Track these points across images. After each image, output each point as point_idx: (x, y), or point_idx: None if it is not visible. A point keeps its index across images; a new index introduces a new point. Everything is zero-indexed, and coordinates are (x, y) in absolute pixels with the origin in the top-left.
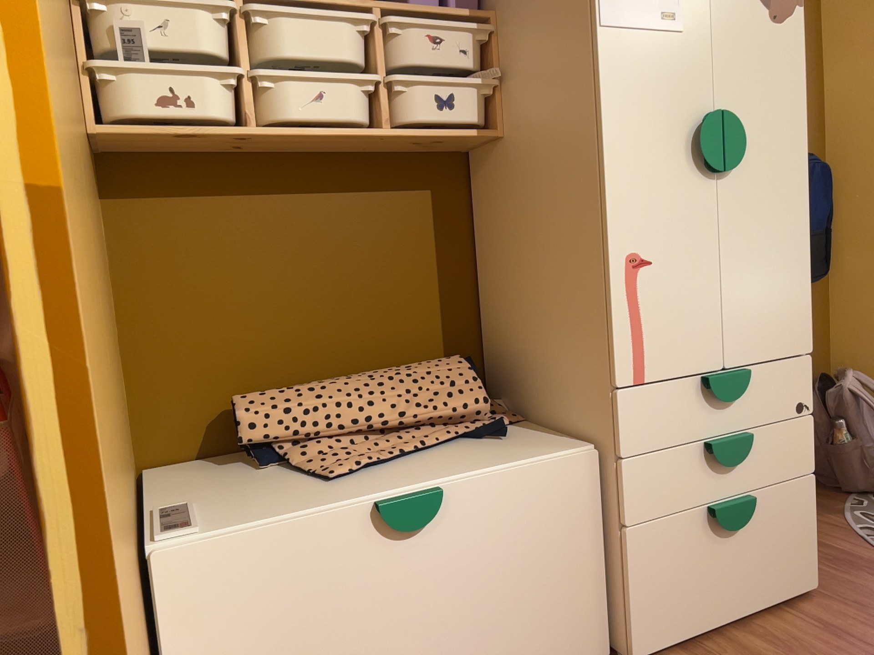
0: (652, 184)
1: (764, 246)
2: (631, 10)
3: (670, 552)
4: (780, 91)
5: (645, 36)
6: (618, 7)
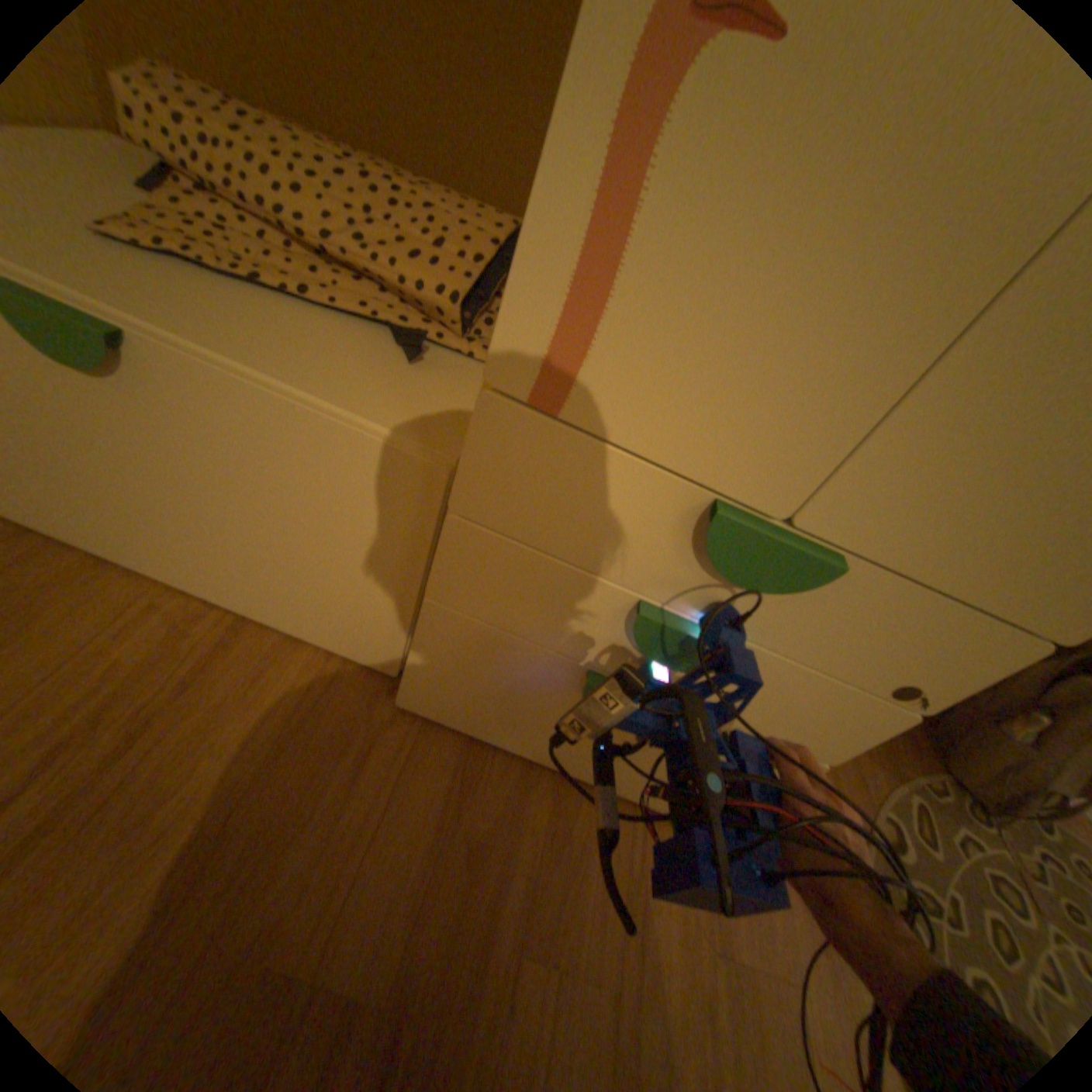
0: None
1: None
2: None
3: (491, 661)
4: None
5: None
6: None
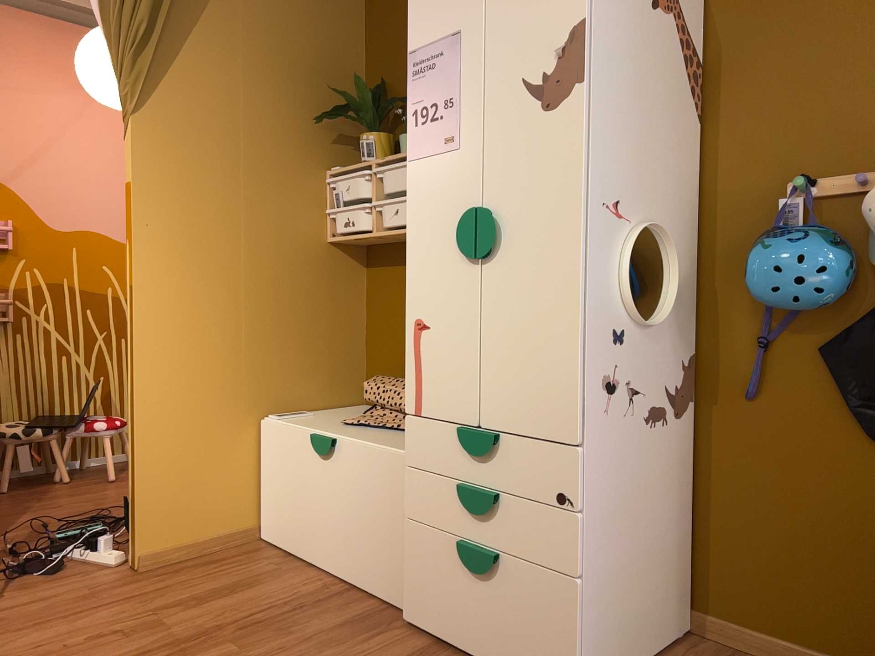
0: (431, 269)
1: (524, 326)
2: (424, 144)
3: (430, 557)
4: (549, 175)
5: (433, 159)
6: (417, 145)
